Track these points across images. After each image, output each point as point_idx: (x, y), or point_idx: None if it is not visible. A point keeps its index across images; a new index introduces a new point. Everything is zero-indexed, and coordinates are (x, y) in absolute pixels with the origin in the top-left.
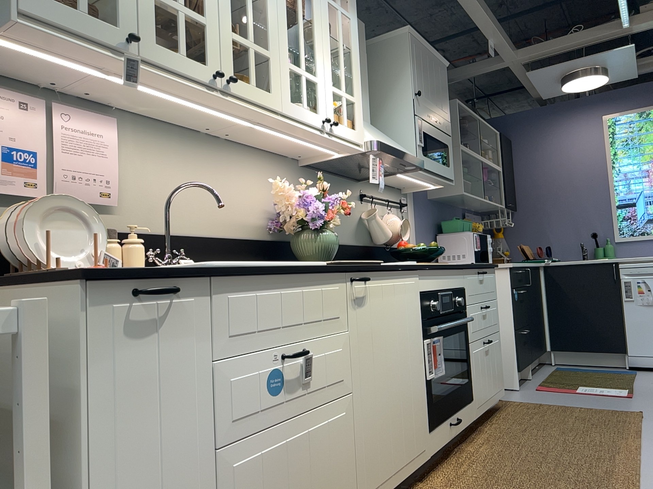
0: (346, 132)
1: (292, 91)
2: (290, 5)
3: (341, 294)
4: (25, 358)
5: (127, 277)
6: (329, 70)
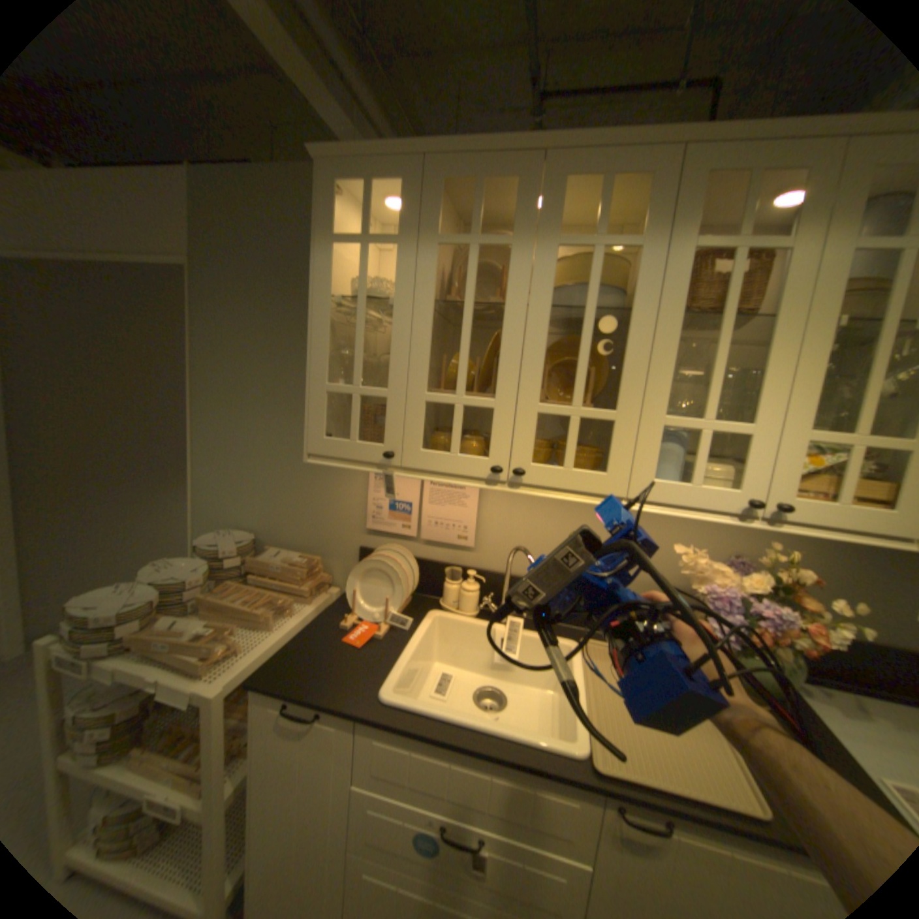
0: (838, 517)
1: (687, 452)
2: (712, 302)
3: (586, 818)
4: (206, 728)
5: (277, 699)
6: (809, 399)
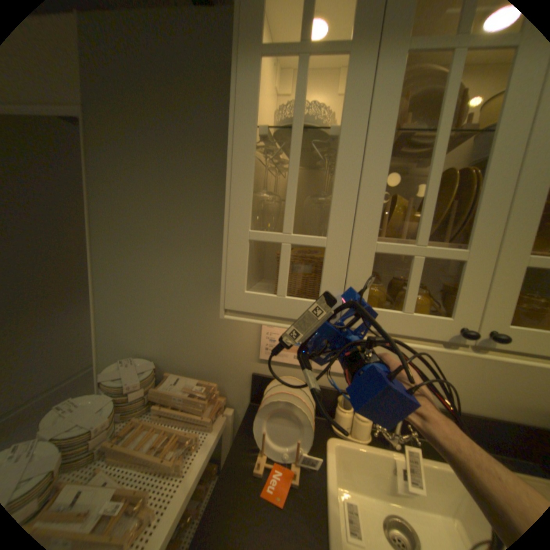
0: None
1: None
2: None
3: None
4: None
5: None
6: None
